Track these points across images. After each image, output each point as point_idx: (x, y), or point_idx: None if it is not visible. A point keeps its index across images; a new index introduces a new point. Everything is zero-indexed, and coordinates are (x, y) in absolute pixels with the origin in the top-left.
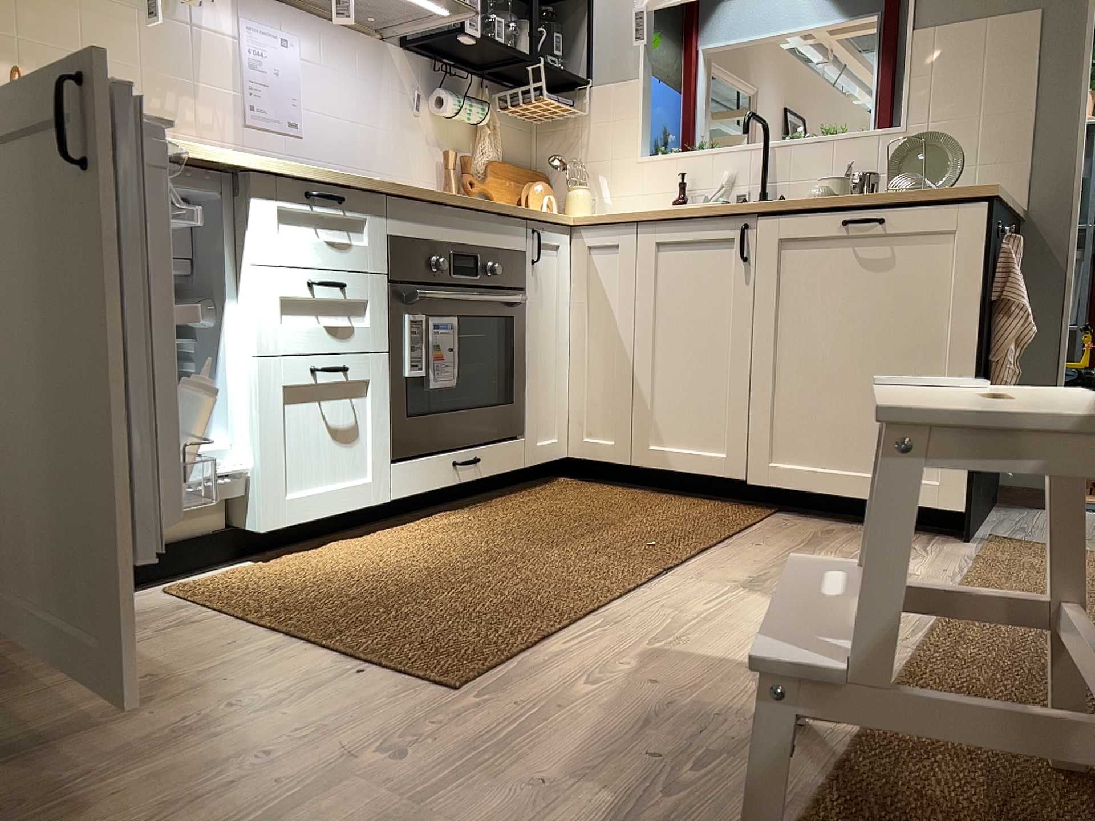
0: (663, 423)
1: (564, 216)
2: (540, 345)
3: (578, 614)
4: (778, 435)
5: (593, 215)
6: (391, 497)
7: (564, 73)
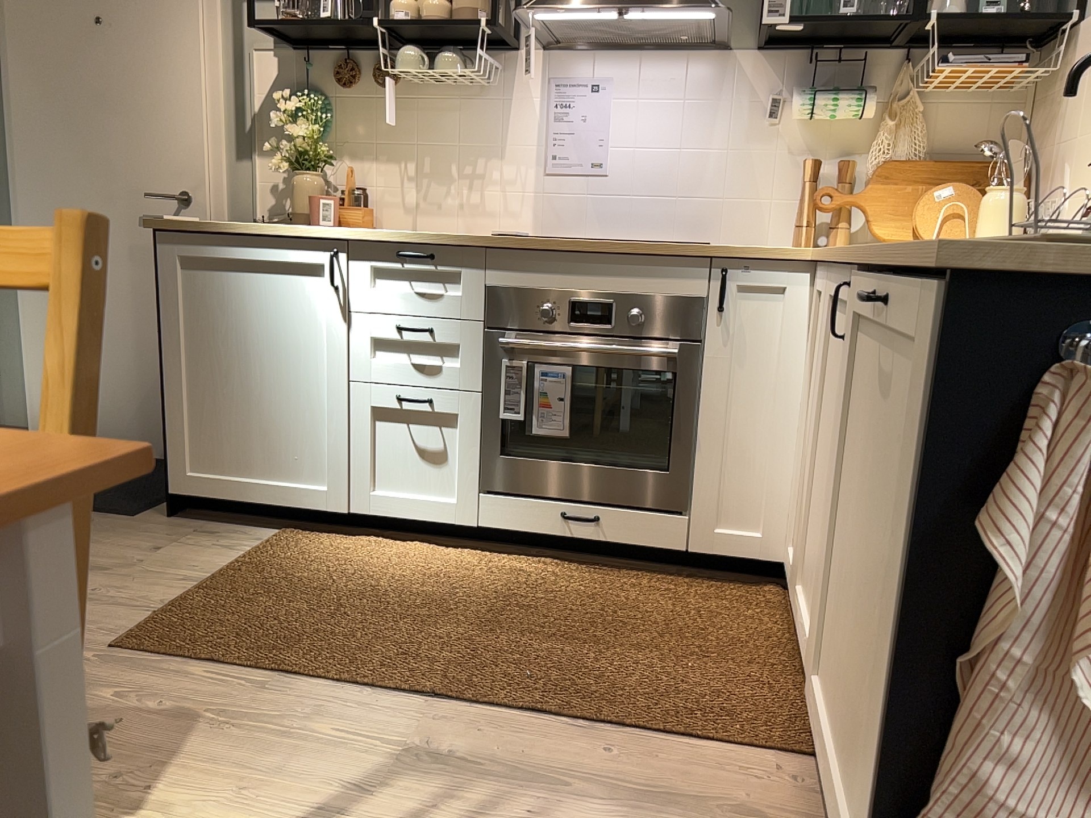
0: (806, 561)
1: (806, 252)
2: (732, 414)
3: (277, 665)
4: (823, 640)
5: (815, 253)
6: (479, 523)
7: (1003, 21)
